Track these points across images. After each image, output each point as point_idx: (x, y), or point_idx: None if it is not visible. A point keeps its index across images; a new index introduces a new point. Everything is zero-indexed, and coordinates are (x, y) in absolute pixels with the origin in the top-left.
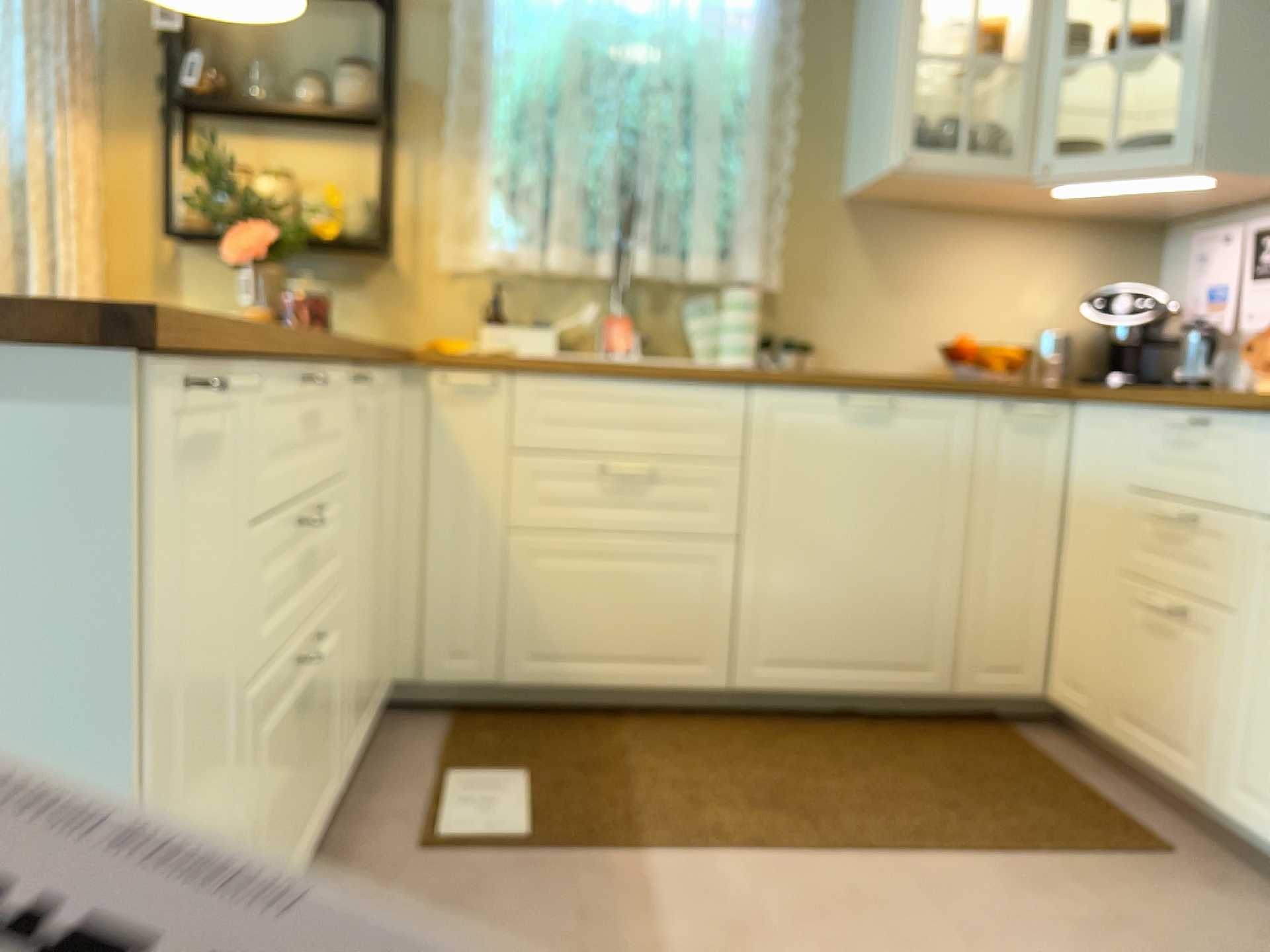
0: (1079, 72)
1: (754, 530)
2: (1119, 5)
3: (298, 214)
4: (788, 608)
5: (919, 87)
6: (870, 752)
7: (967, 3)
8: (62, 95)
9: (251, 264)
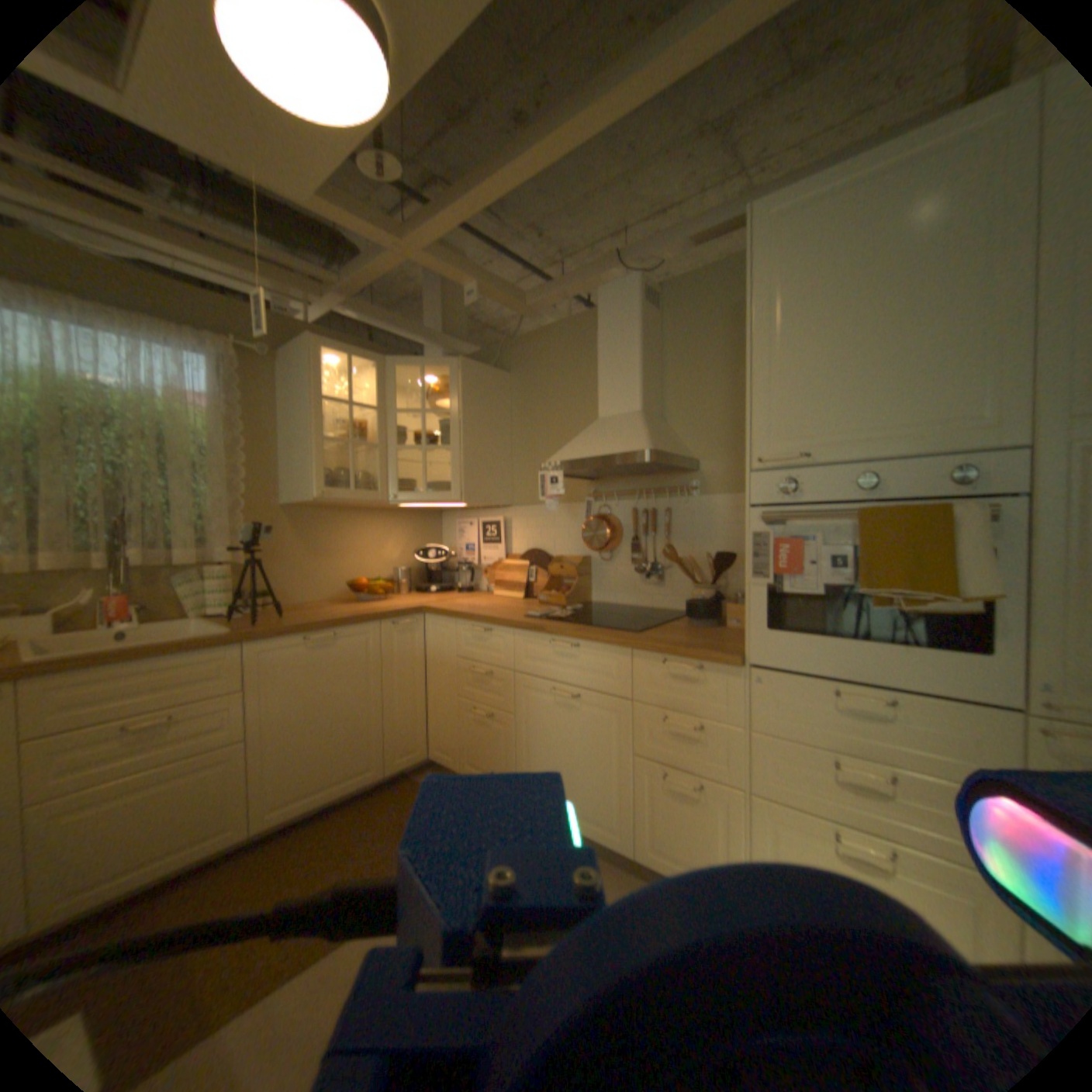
0: (394, 444)
1: (252, 734)
2: (408, 414)
3: None
4: (281, 773)
5: (316, 447)
6: (345, 839)
7: (337, 406)
8: None
9: None
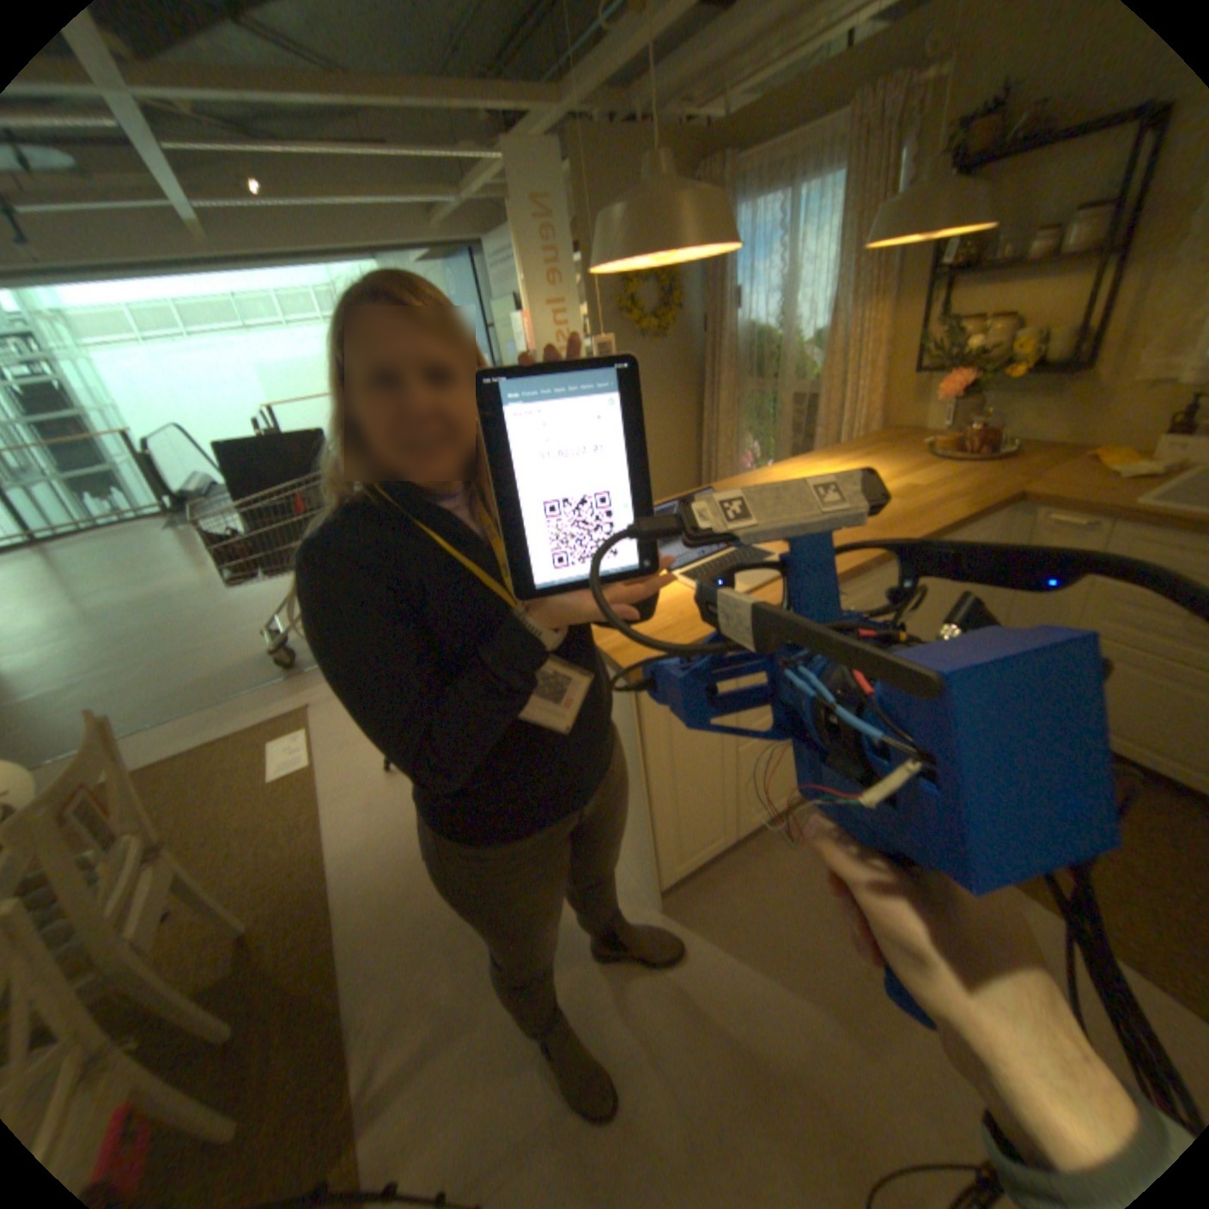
0: None
1: None
2: None
3: (1011, 345)
4: None
5: None
6: None
7: None
8: (869, 287)
9: (958, 395)
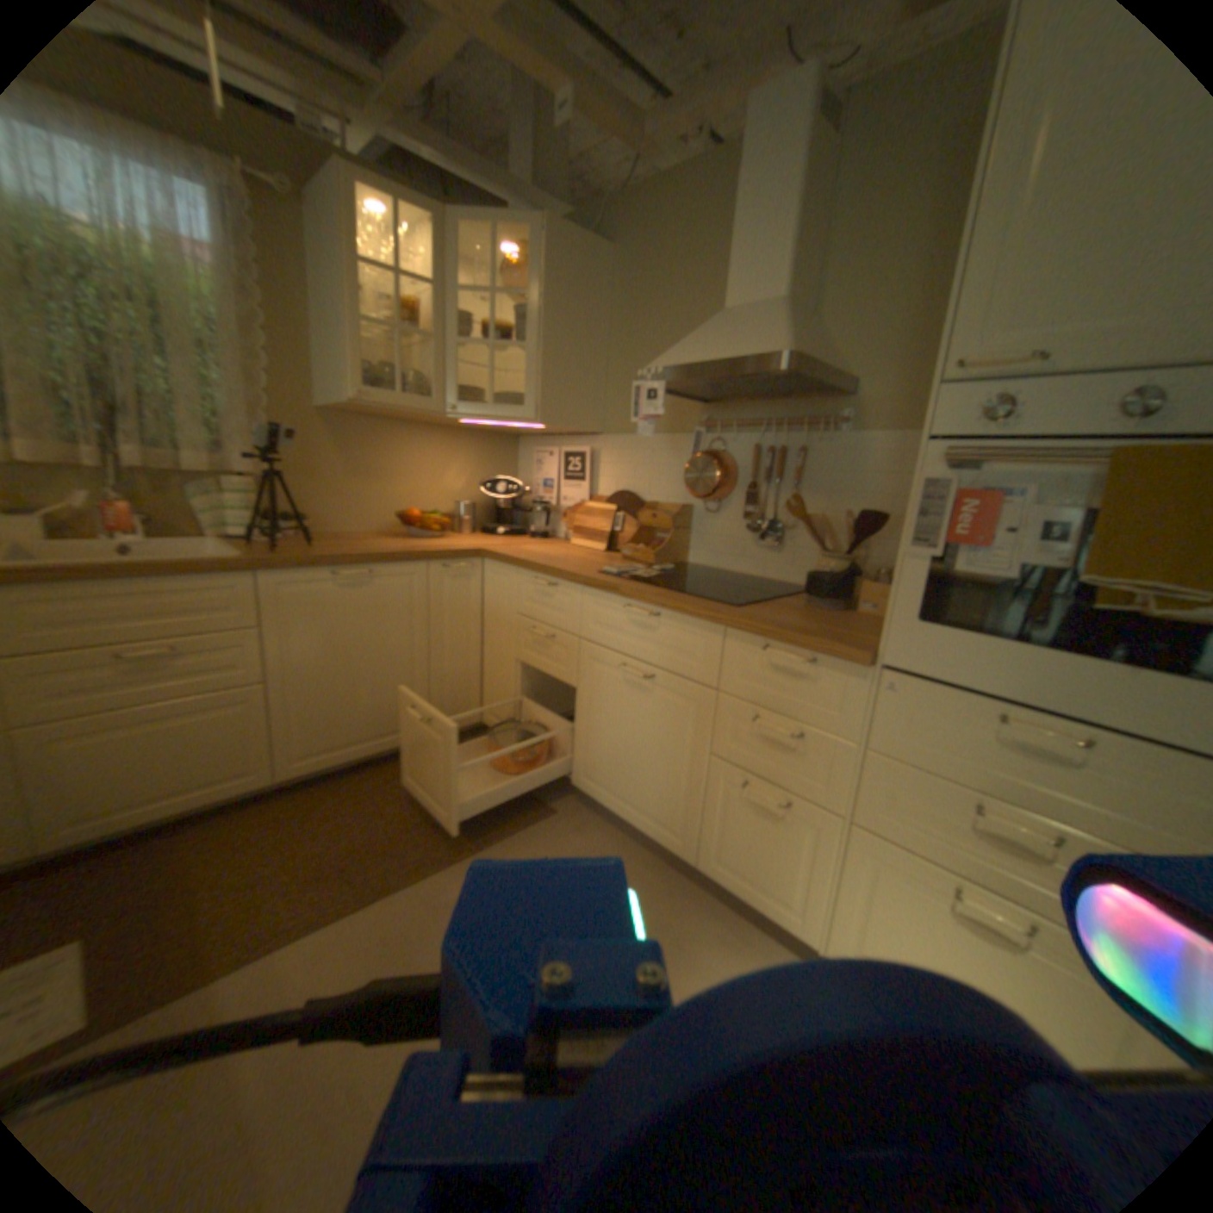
0: (459, 339)
1: (269, 674)
2: (478, 299)
3: None
4: (305, 720)
5: (356, 333)
6: (377, 796)
7: (383, 277)
8: None
9: None
